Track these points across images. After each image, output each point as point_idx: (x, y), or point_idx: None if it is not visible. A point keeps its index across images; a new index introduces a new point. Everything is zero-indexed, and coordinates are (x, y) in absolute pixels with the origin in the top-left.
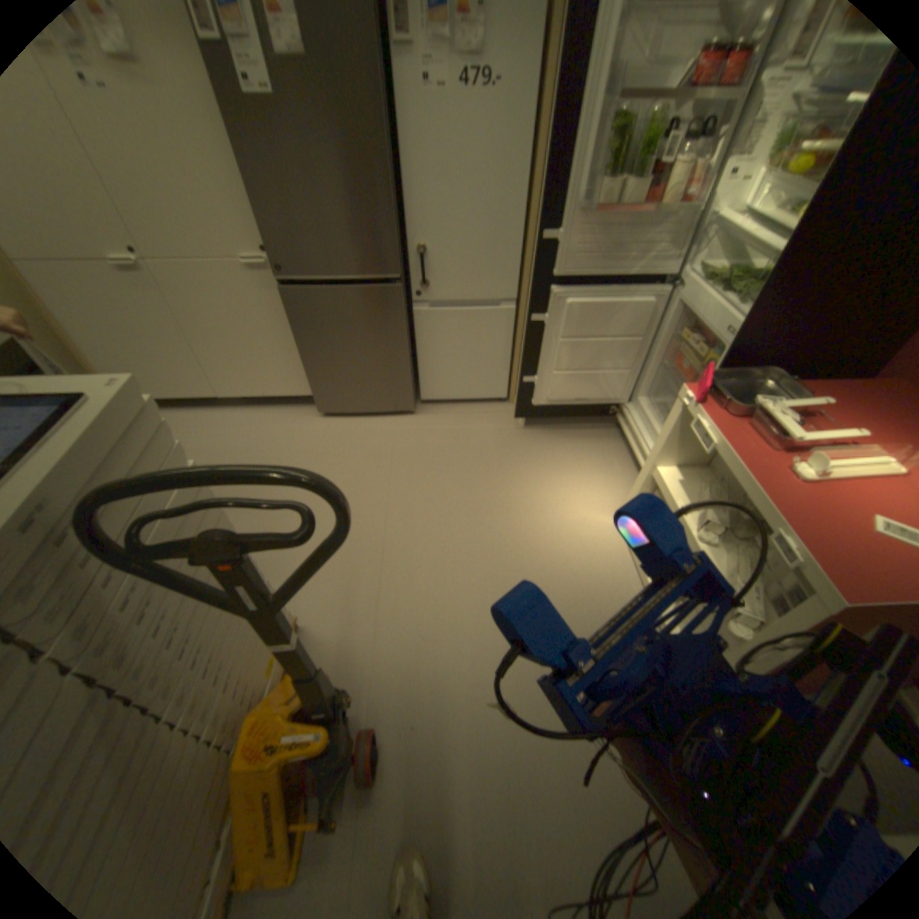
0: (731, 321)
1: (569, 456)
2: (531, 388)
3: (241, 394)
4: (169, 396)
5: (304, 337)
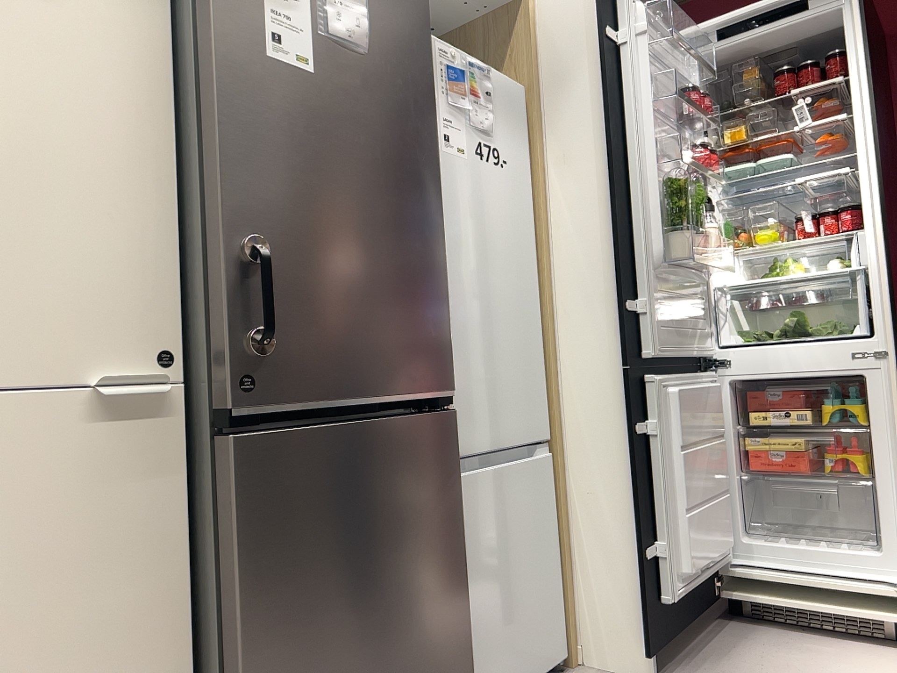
0: (850, 347)
1: (771, 669)
2: (657, 570)
3: None
4: None
5: (267, 594)
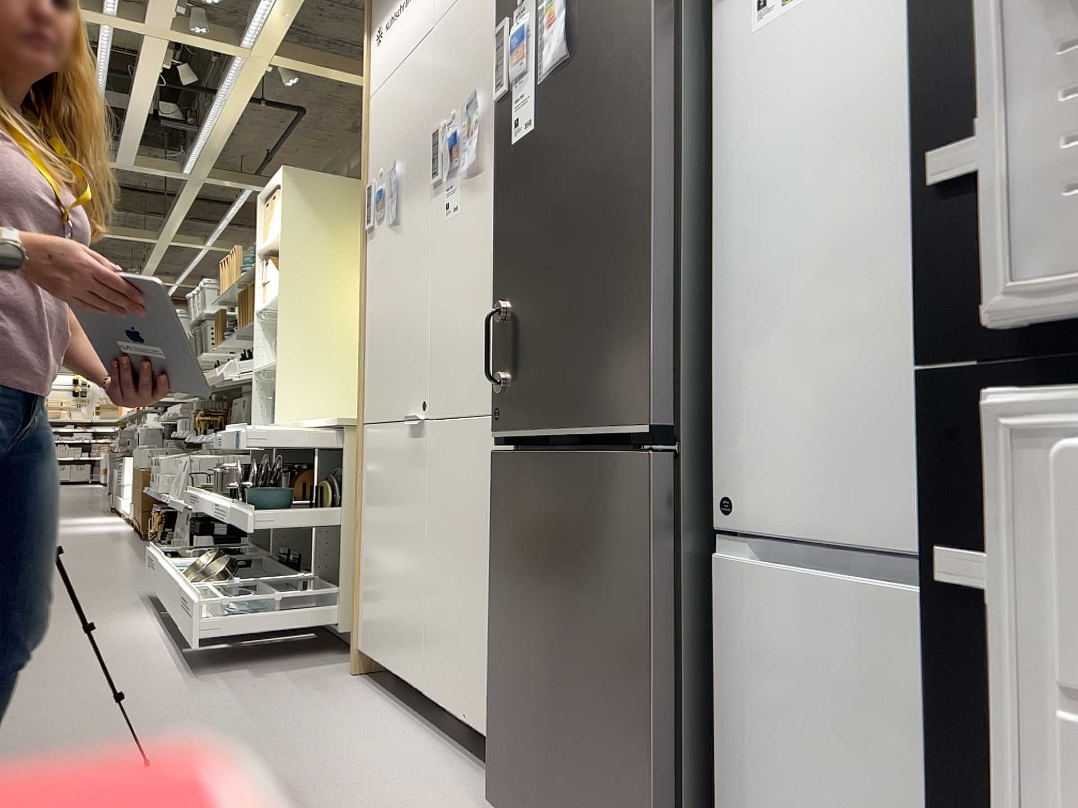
0: None
1: None
2: None
3: (445, 703)
4: (390, 665)
5: (500, 576)
